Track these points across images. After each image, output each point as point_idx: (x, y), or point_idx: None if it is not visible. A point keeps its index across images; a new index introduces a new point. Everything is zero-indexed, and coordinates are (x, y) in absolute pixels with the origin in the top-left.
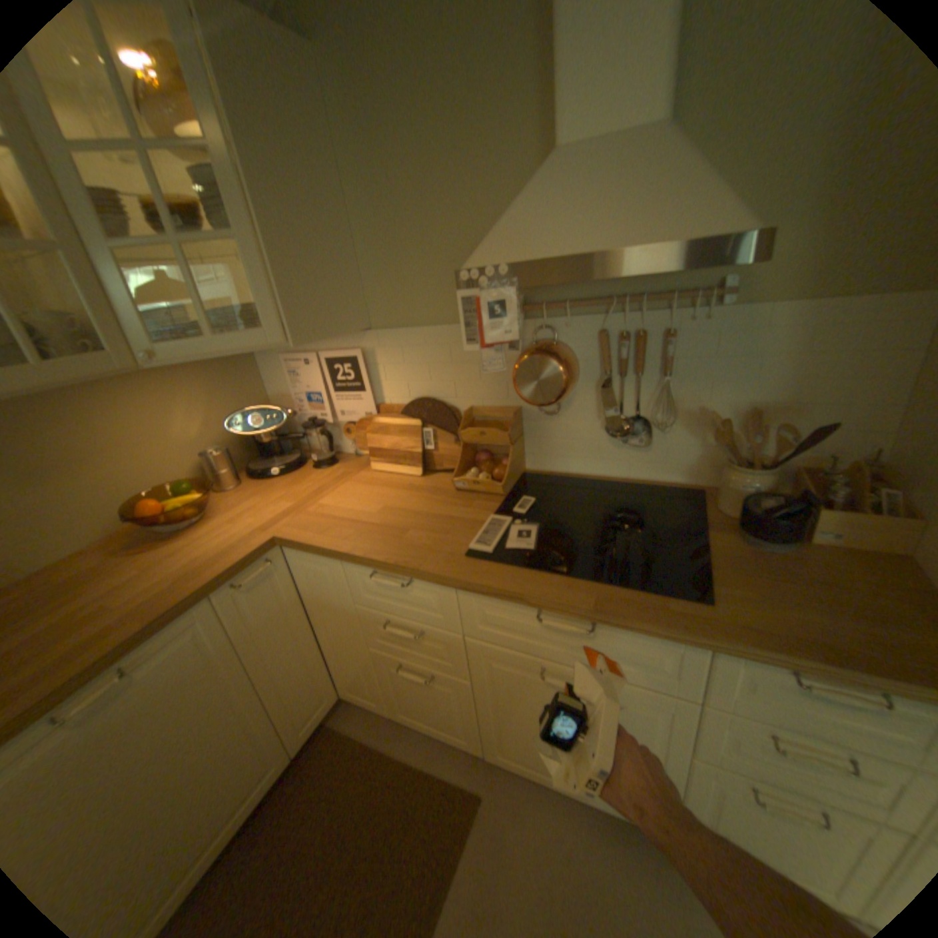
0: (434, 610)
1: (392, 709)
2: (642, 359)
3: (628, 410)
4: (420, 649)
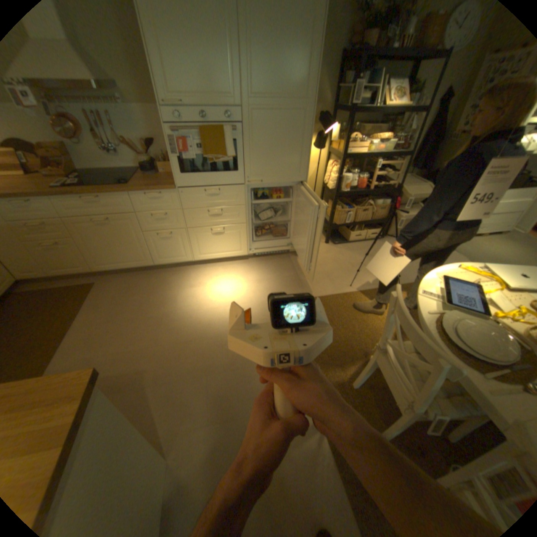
0: (43, 211)
1: (45, 270)
2: (100, 121)
3: (104, 141)
4: (45, 232)
